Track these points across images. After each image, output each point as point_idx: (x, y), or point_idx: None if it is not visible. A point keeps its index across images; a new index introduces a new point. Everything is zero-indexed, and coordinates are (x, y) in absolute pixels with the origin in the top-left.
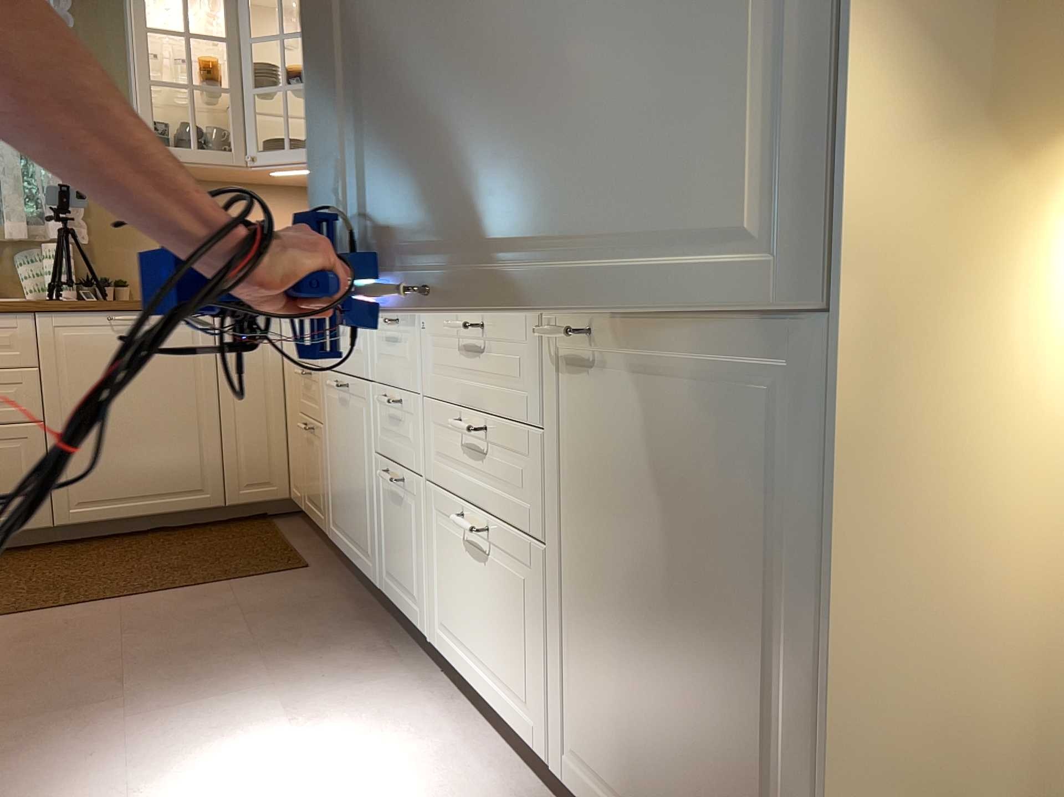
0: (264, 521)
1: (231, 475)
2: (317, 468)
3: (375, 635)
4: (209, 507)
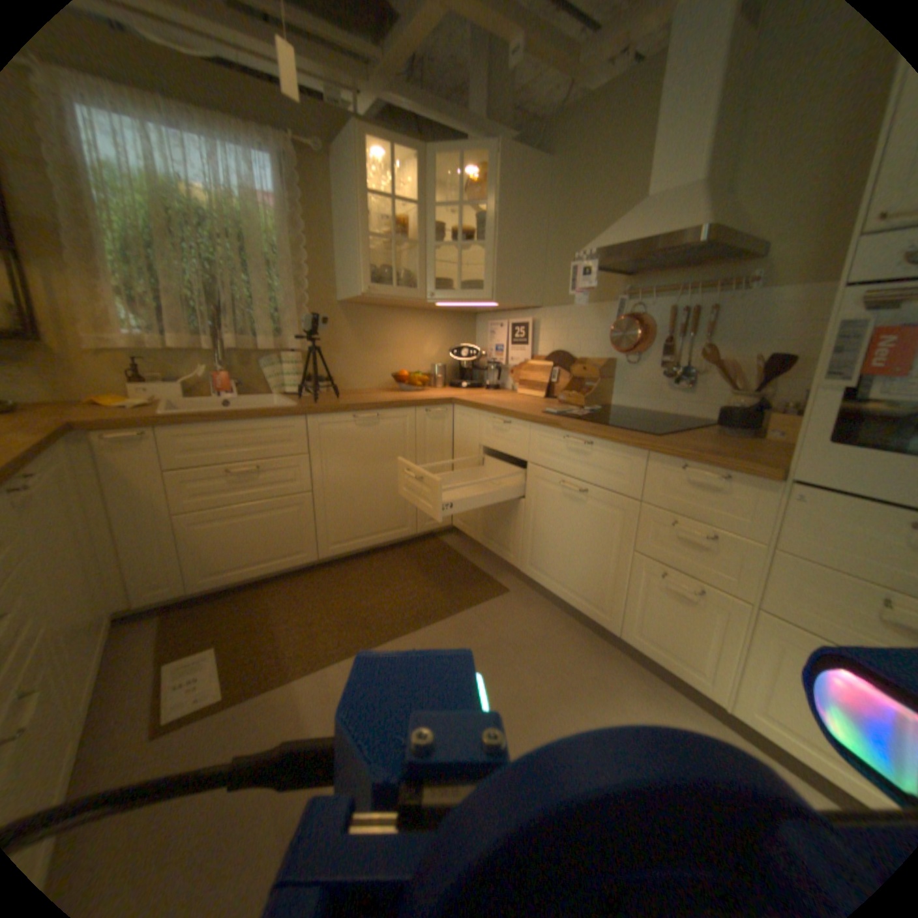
0: (436, 541)
1: (419, 514)
2: (505, 523)
3: (623, 670)
4: (406, 536)
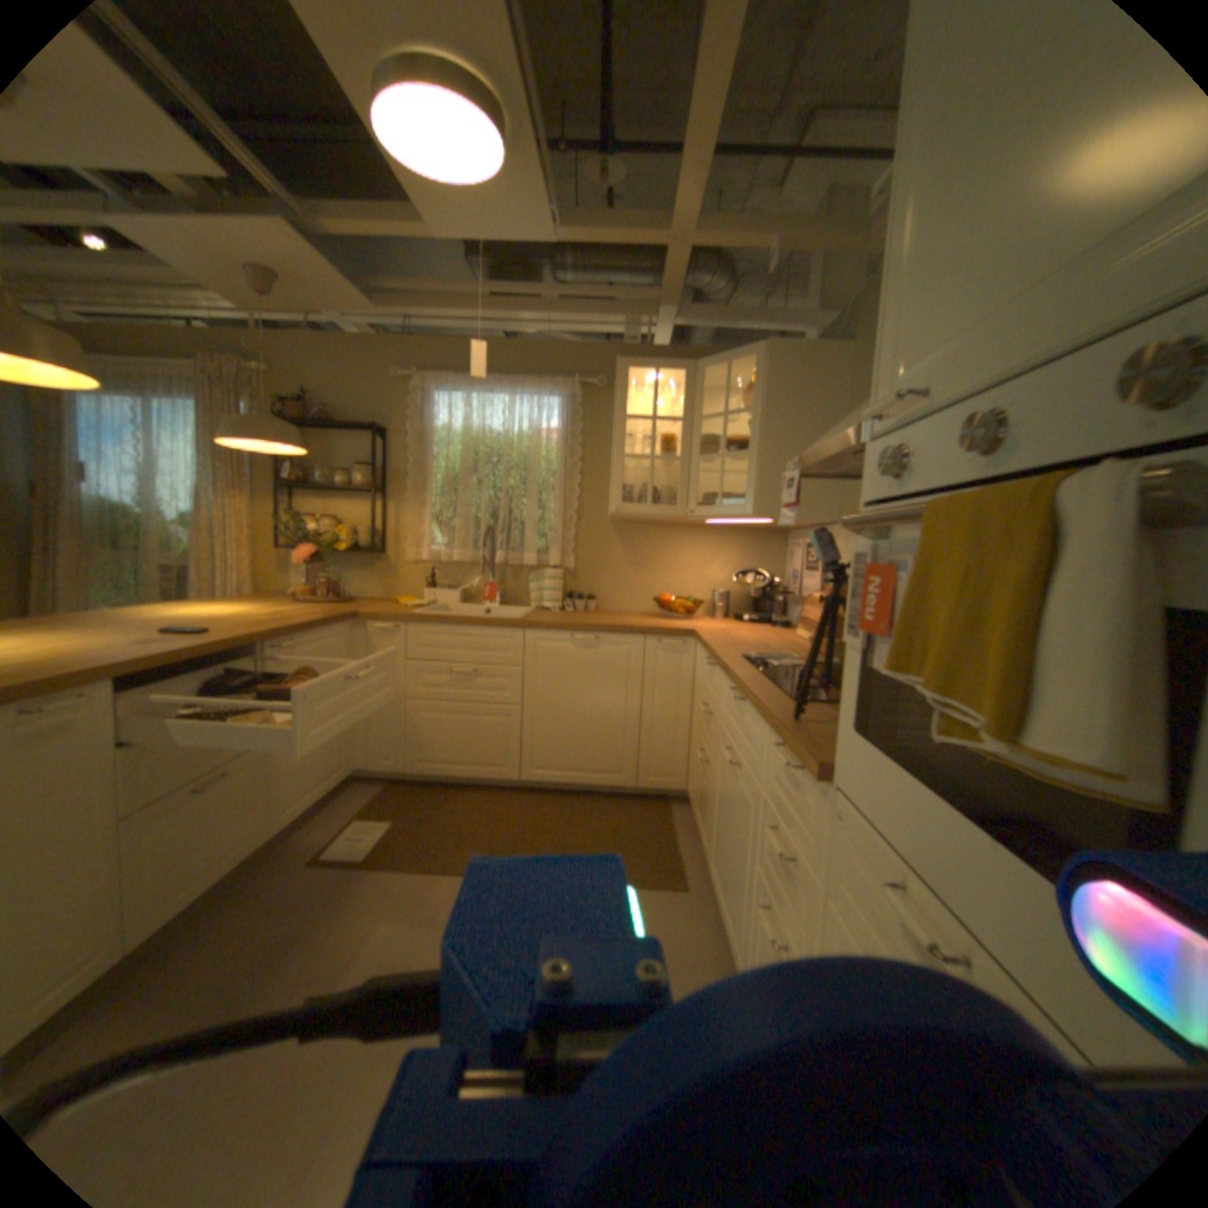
0: (663, 807)
1: (642, 765)
2: (706, 799)
3: None
4: (623, 788)
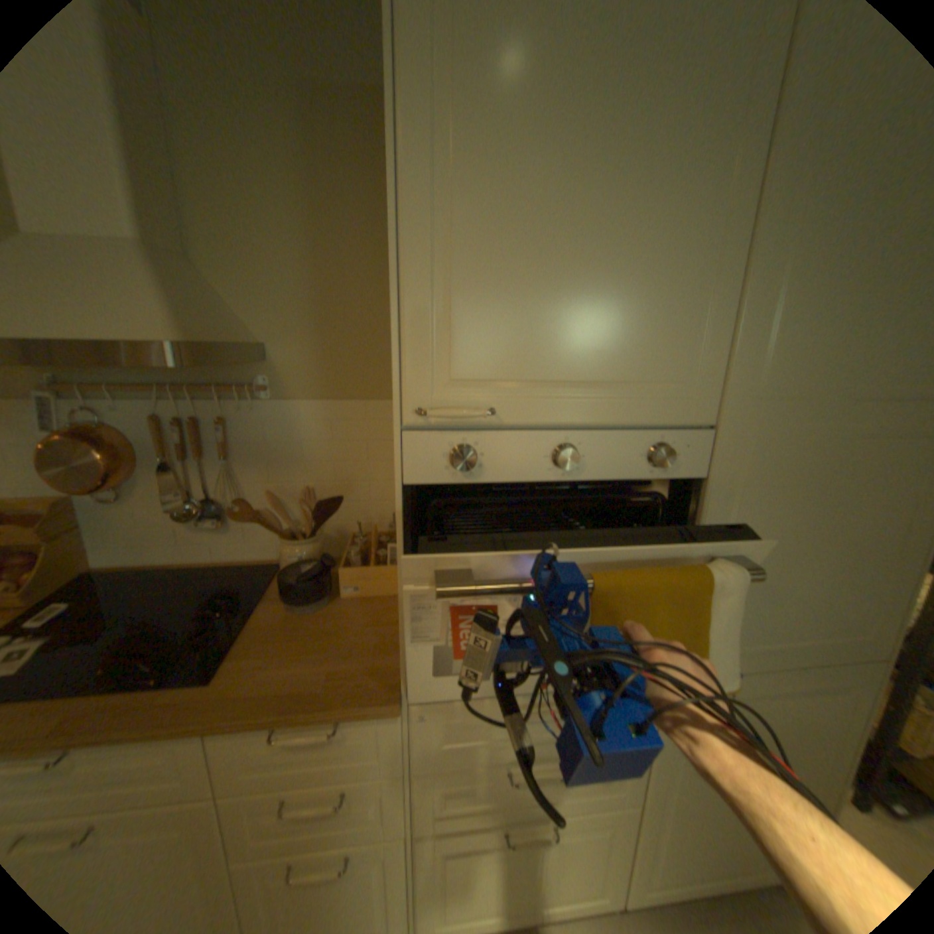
0: None
1: None
2: None
3: None
4: None
